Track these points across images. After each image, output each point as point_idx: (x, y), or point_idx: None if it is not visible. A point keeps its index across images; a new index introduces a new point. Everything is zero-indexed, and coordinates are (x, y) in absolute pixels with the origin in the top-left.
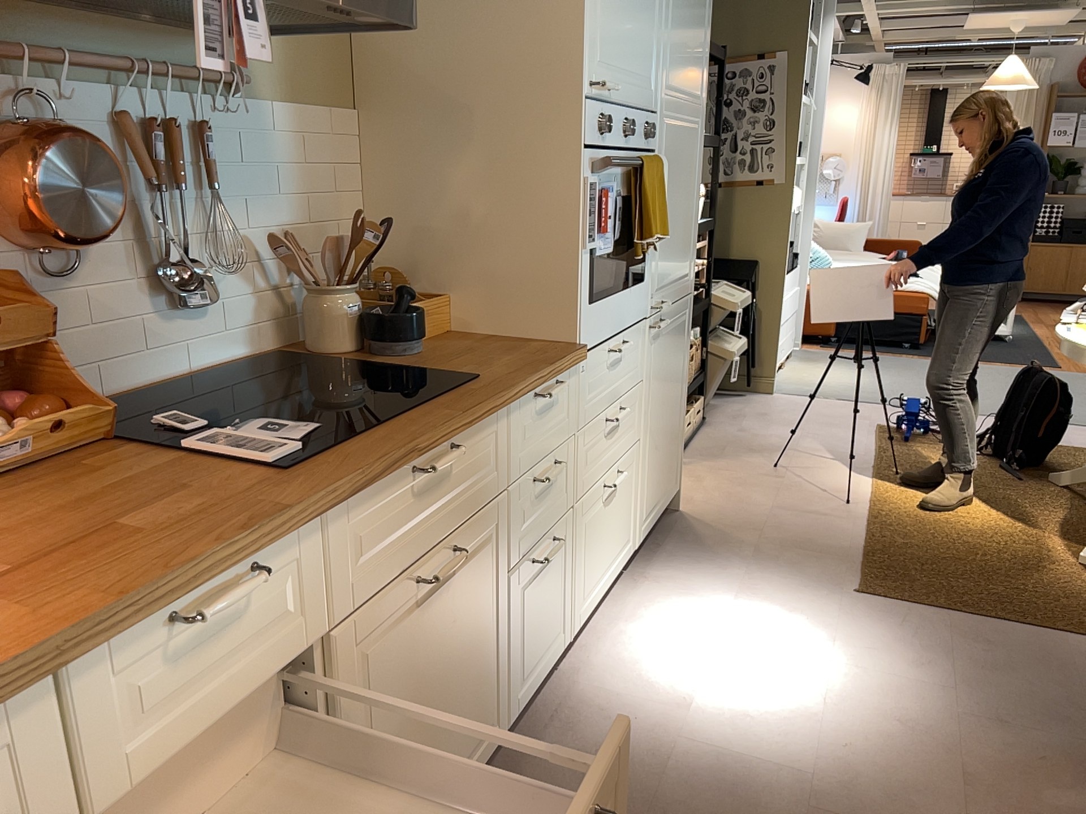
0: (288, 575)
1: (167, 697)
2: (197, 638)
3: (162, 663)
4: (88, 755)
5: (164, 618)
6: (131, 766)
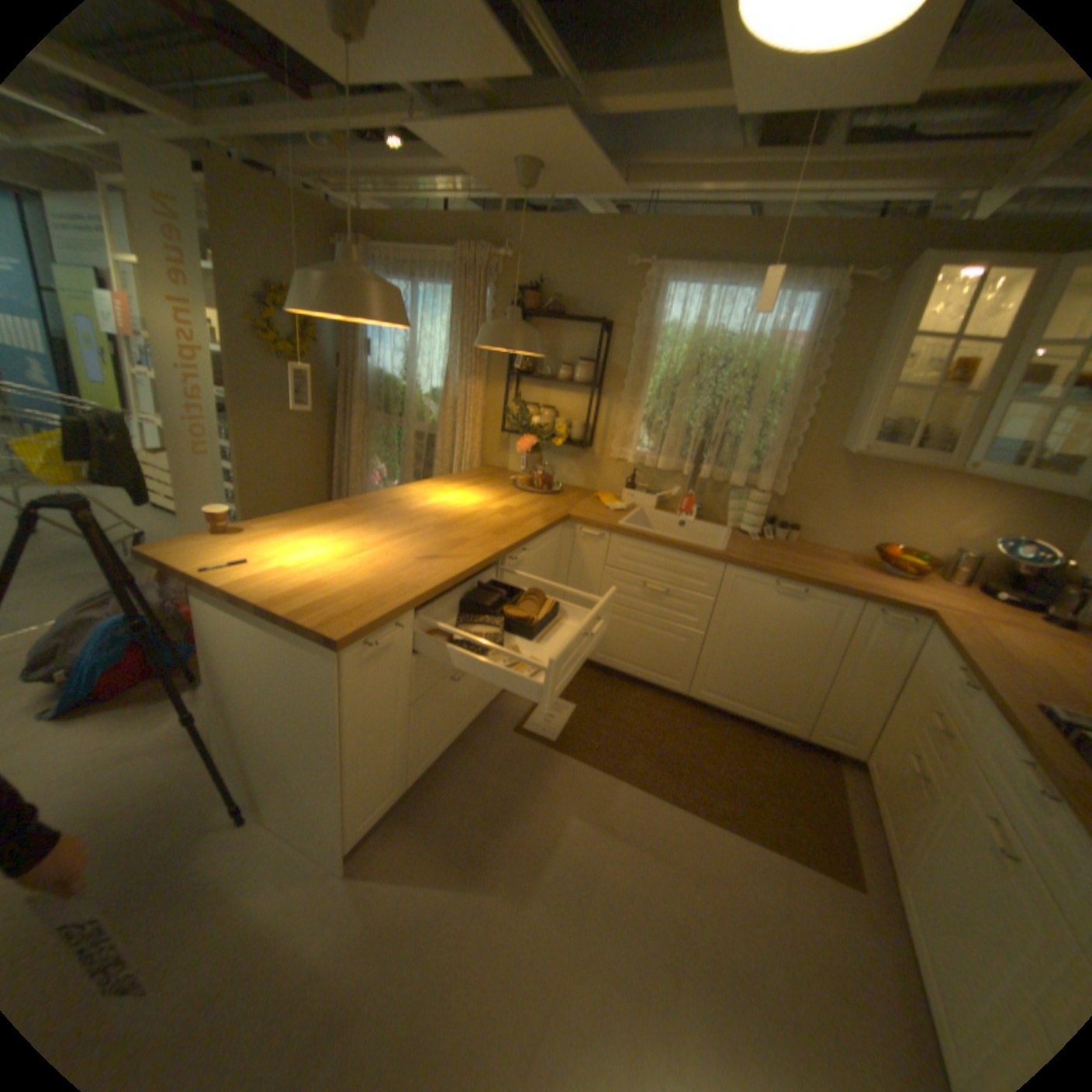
0: (984, 714)
1: (955, 692)
2: (966, 689)
3: (961, 681)
4: (946, 677)
5: (966, 668)
6: (944, 694)
